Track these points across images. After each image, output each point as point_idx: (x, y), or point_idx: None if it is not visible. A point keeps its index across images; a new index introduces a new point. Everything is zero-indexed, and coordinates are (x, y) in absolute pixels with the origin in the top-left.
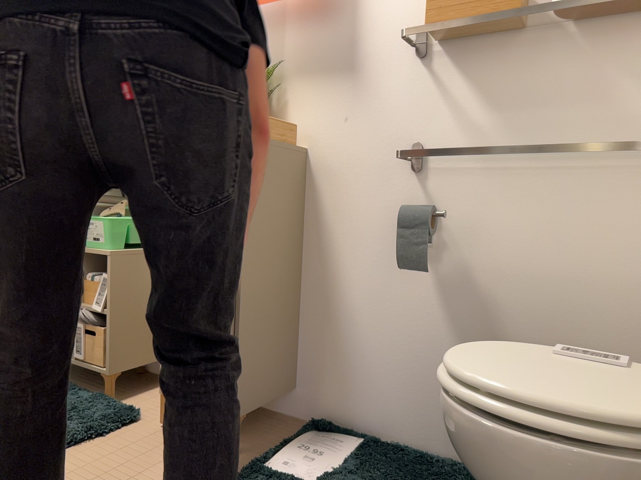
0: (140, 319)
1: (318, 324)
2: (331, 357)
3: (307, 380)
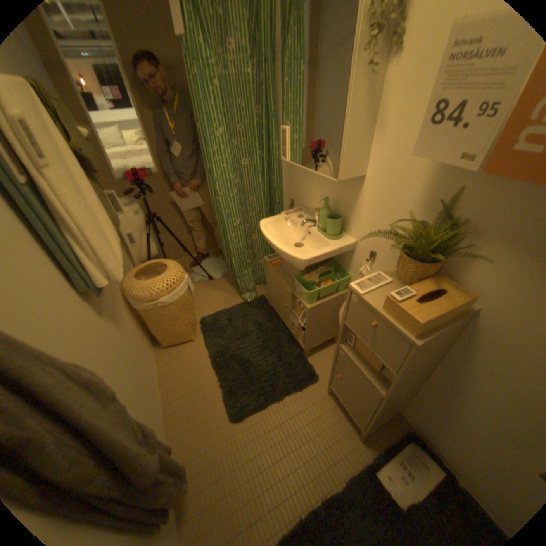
0: (323, 328)
1: (438, 401)
2: (441, 420)
3: (418, 412)
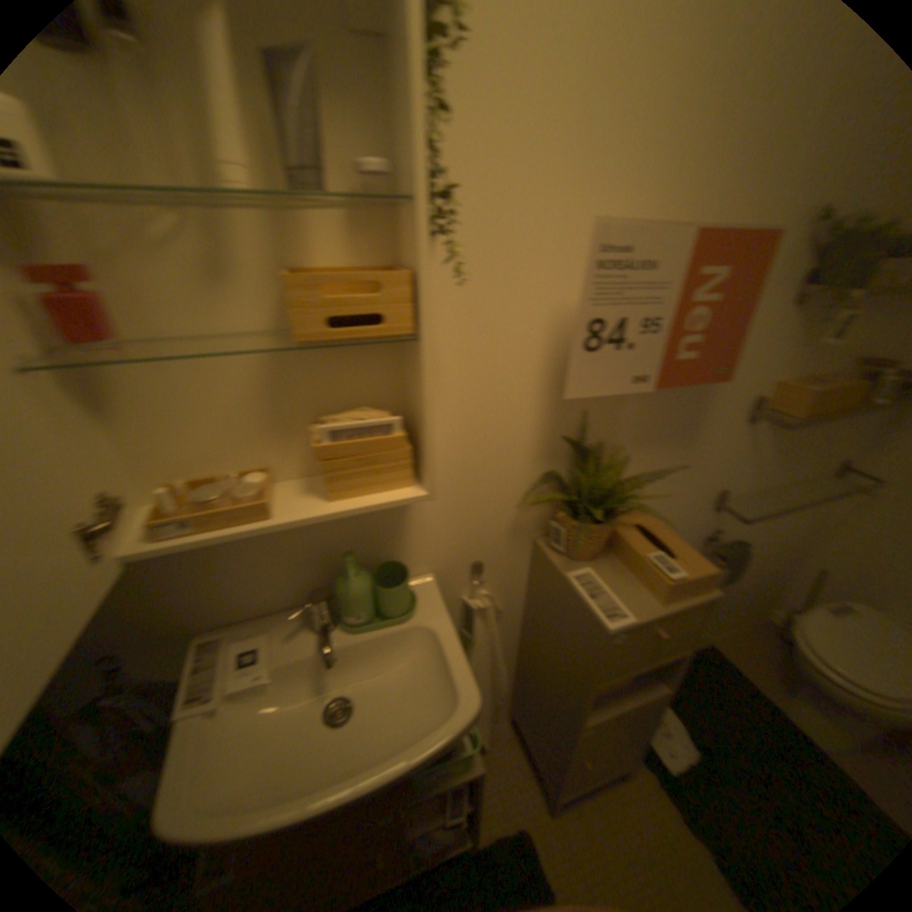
0: None
1: None
2: None
3: None
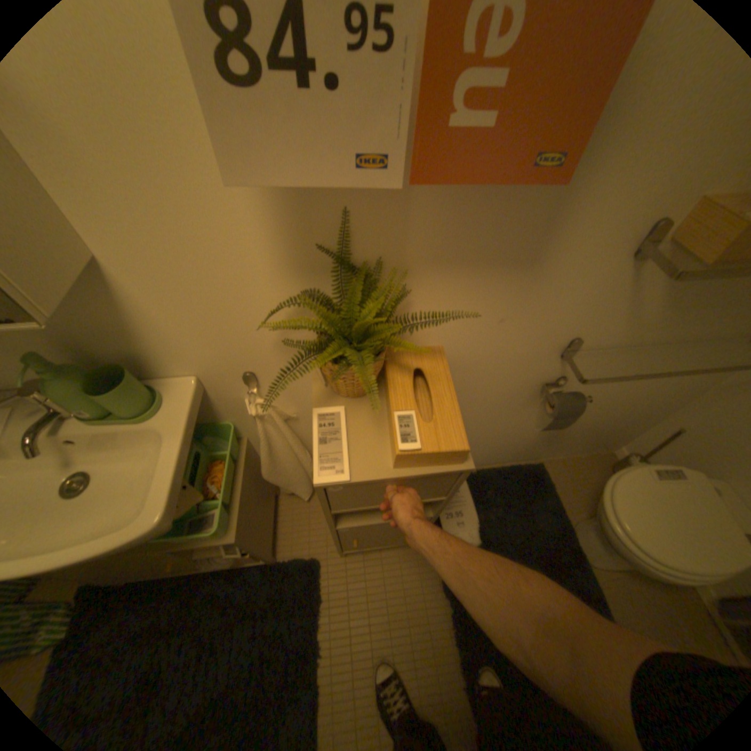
0: (261, 516)
1: None
2: None
3: None
